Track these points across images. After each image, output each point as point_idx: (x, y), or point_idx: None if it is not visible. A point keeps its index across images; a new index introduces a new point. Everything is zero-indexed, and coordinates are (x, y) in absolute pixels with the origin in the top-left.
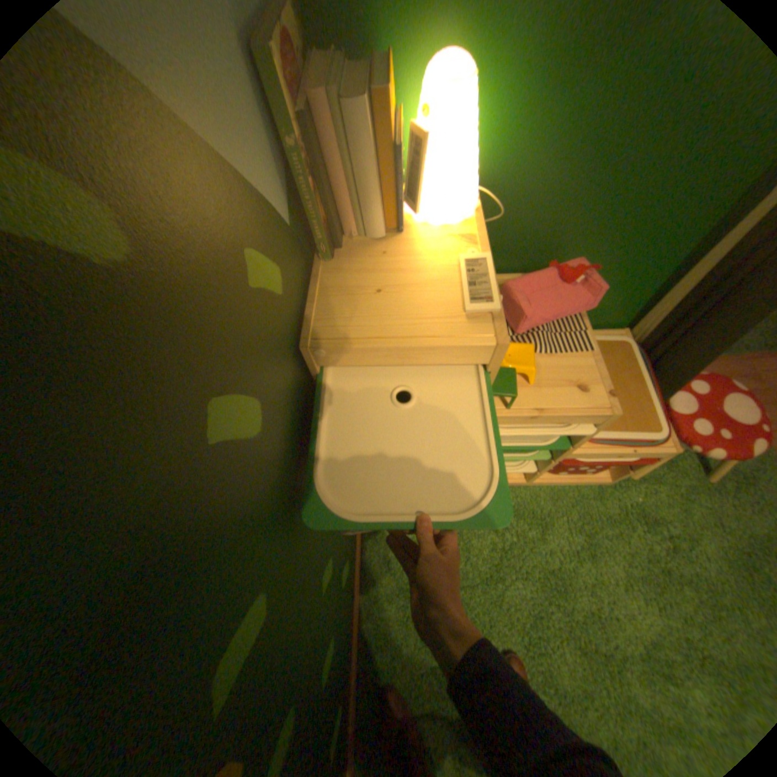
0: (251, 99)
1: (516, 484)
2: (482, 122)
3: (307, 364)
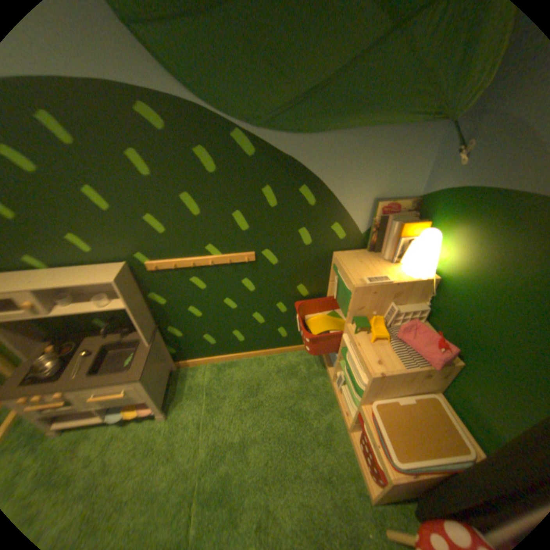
0: (366, 208)
1: (347, 429)
2: (452, 261)
3: (331, 259)
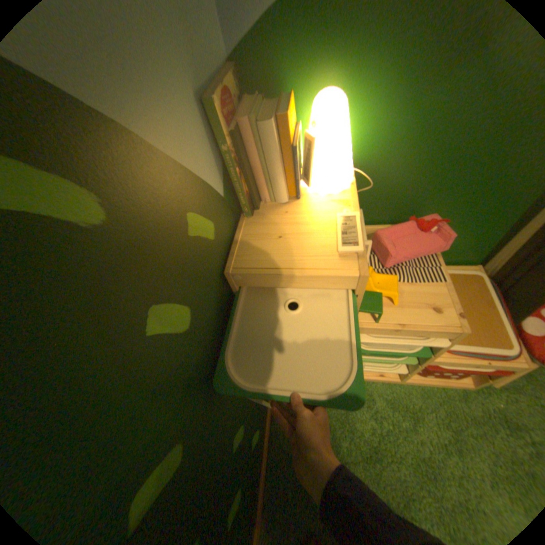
0: (199, 126)
1: (393, 382)
2: (356, 127)
3: (230, 284)
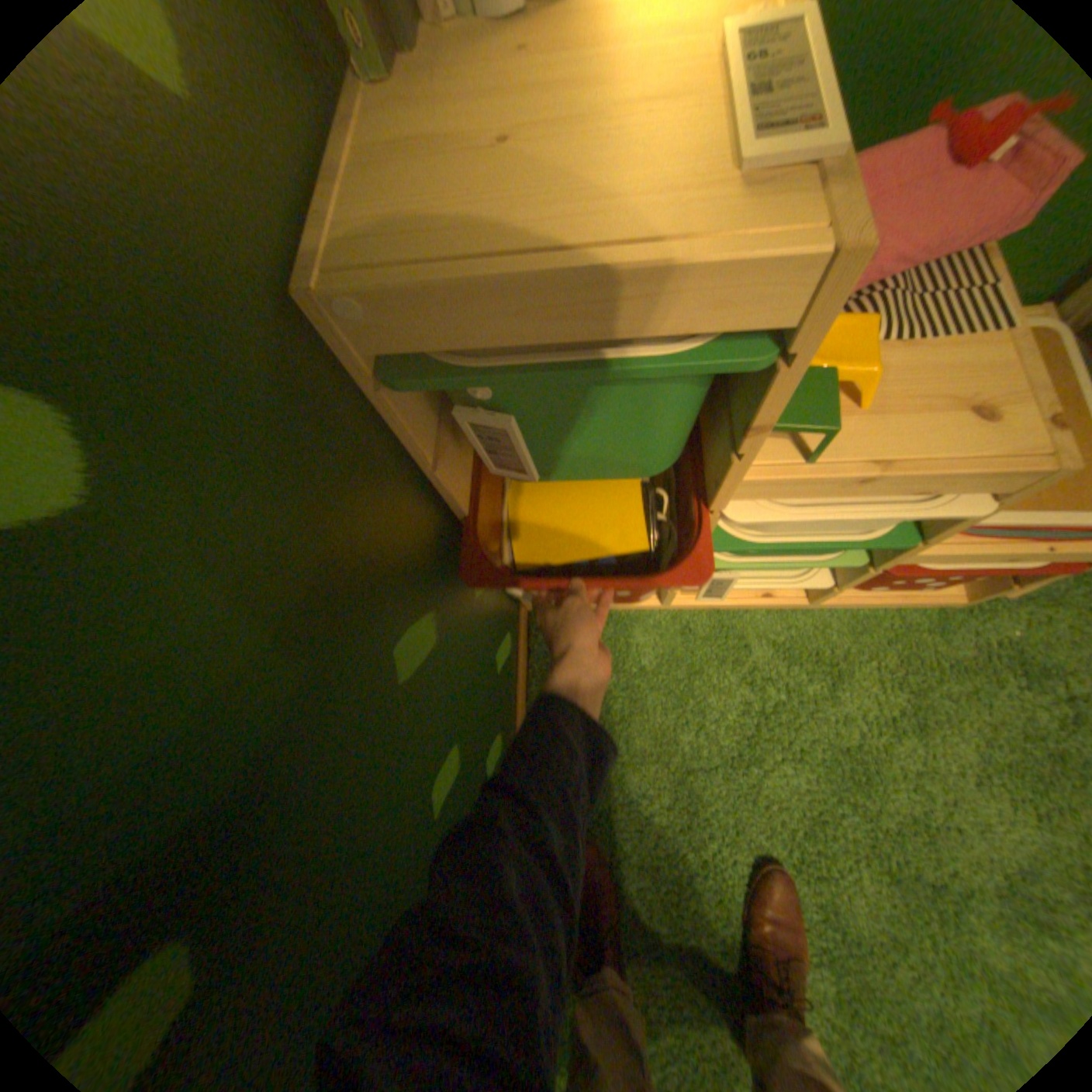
0: None
1: (790, 606)
2: None
3: (333, 349)
